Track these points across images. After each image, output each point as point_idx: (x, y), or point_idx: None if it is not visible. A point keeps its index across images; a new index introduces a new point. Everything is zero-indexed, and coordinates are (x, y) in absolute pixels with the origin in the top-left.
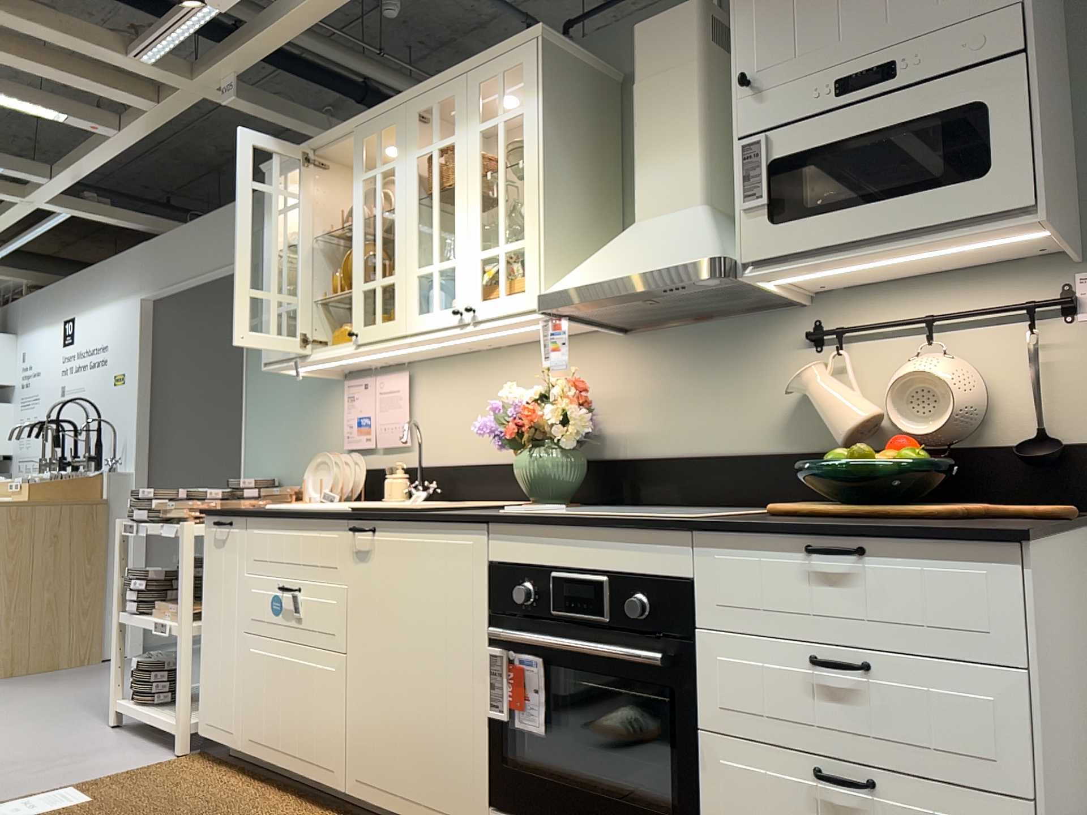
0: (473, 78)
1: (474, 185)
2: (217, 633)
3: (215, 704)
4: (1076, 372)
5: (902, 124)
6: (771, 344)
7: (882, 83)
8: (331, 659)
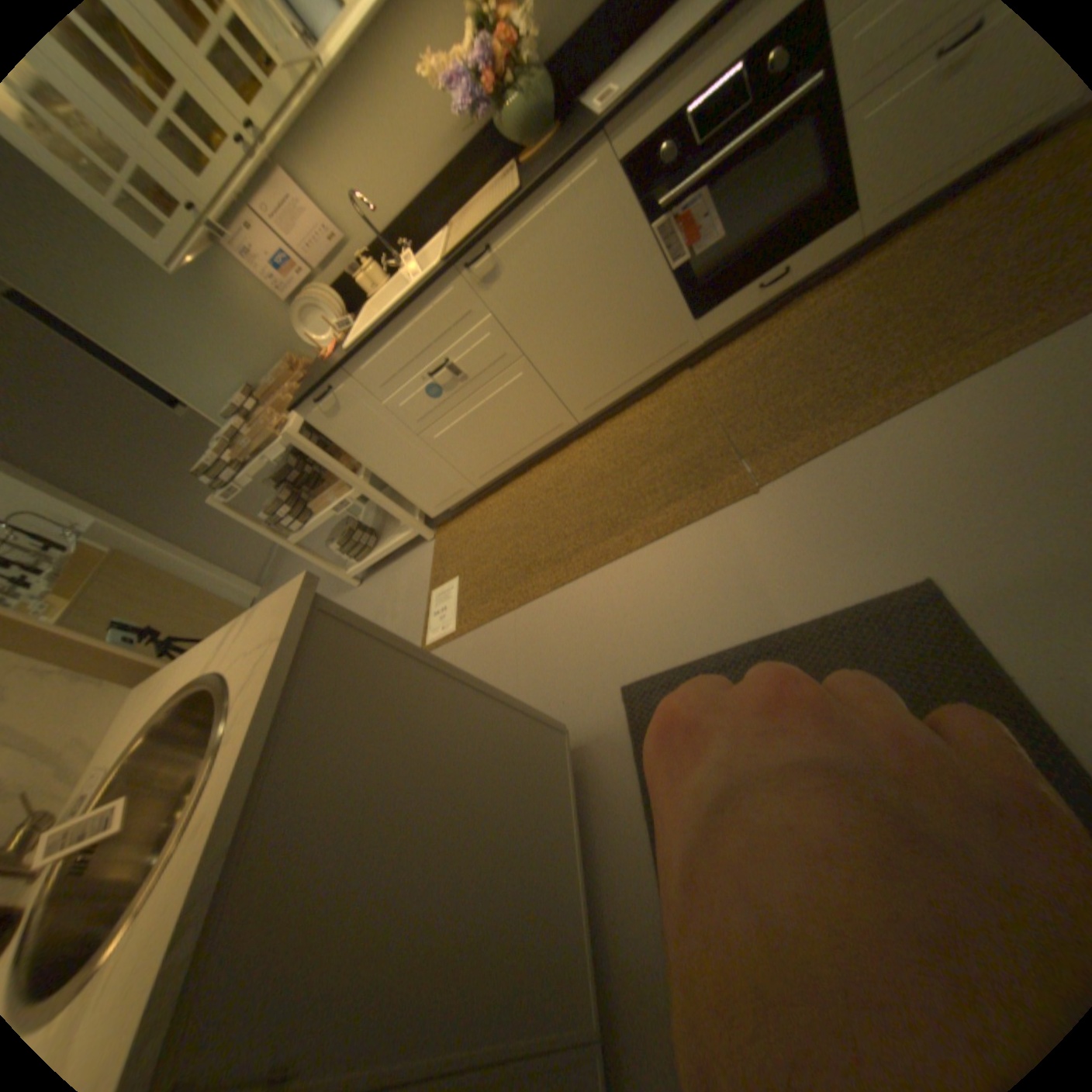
0: None
1: None
2: (395, 459)
3: (435, 491)
4: None
5: None
6: None
7: None
8: (515, 369)
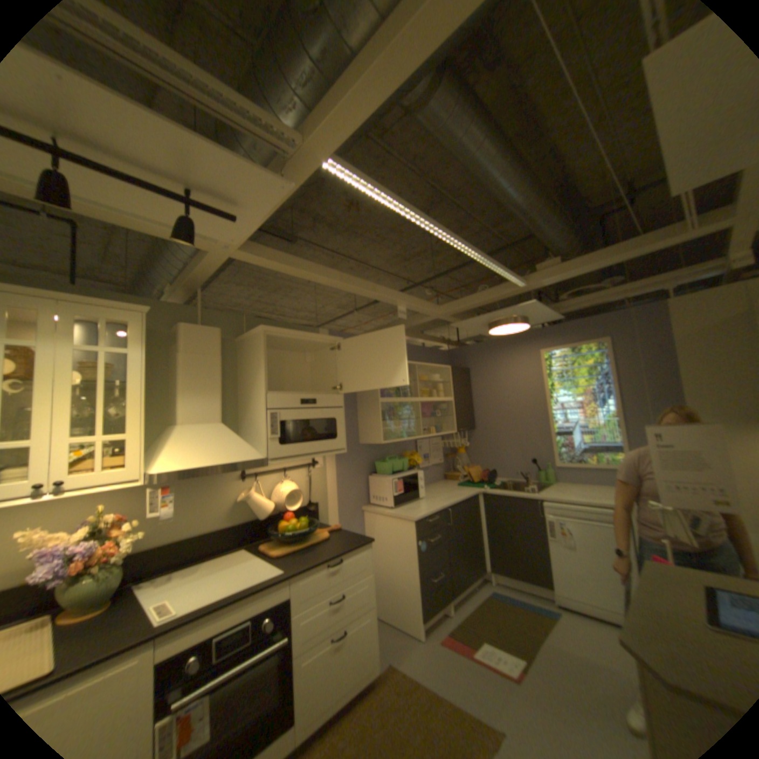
0: (68, 306)
1: (65, 386)
2: None
3: None
4: (315, 482)
5: (317, 418)
6: (223, 479)
7: (313, 404)
8: None
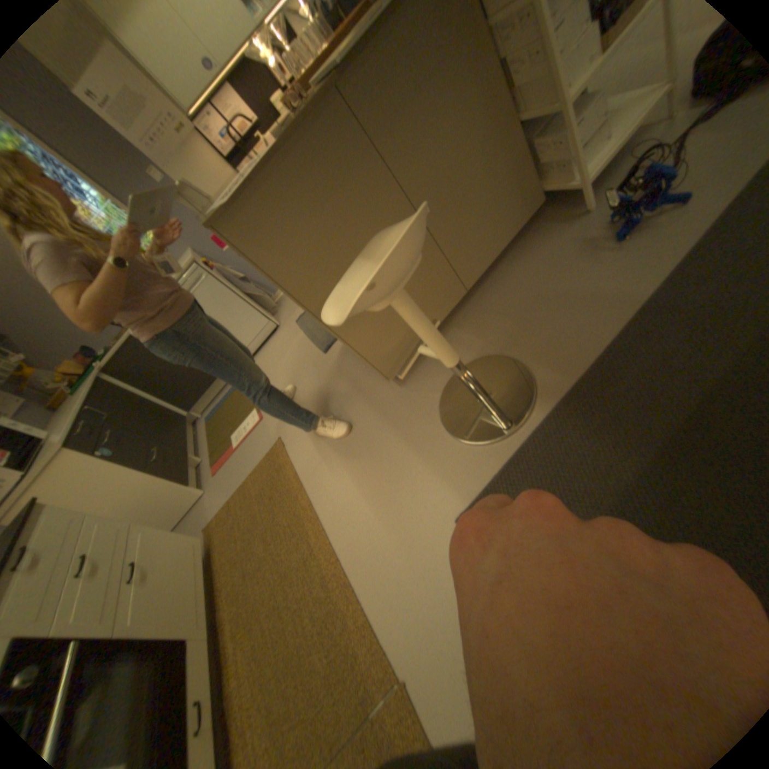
0: None
1: None
2: None
3: None
4: None
5: None
6: None
7: None
8: None
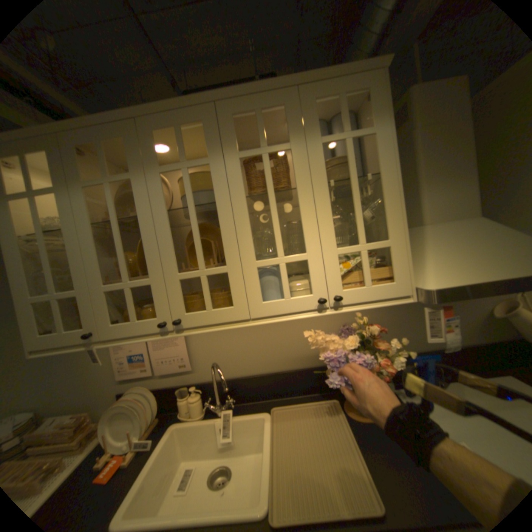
0: (308, 89)
1: (322, 190)
2: None
3: None
4: None
5: None
6: None
7: None
8: None
